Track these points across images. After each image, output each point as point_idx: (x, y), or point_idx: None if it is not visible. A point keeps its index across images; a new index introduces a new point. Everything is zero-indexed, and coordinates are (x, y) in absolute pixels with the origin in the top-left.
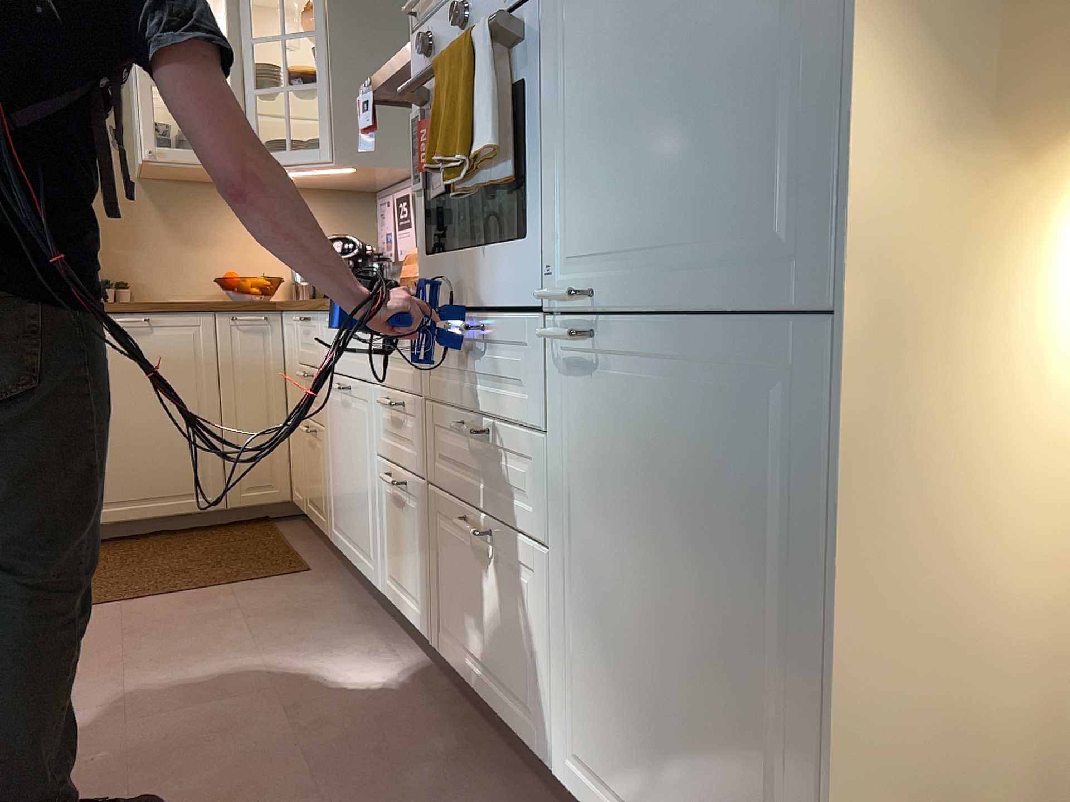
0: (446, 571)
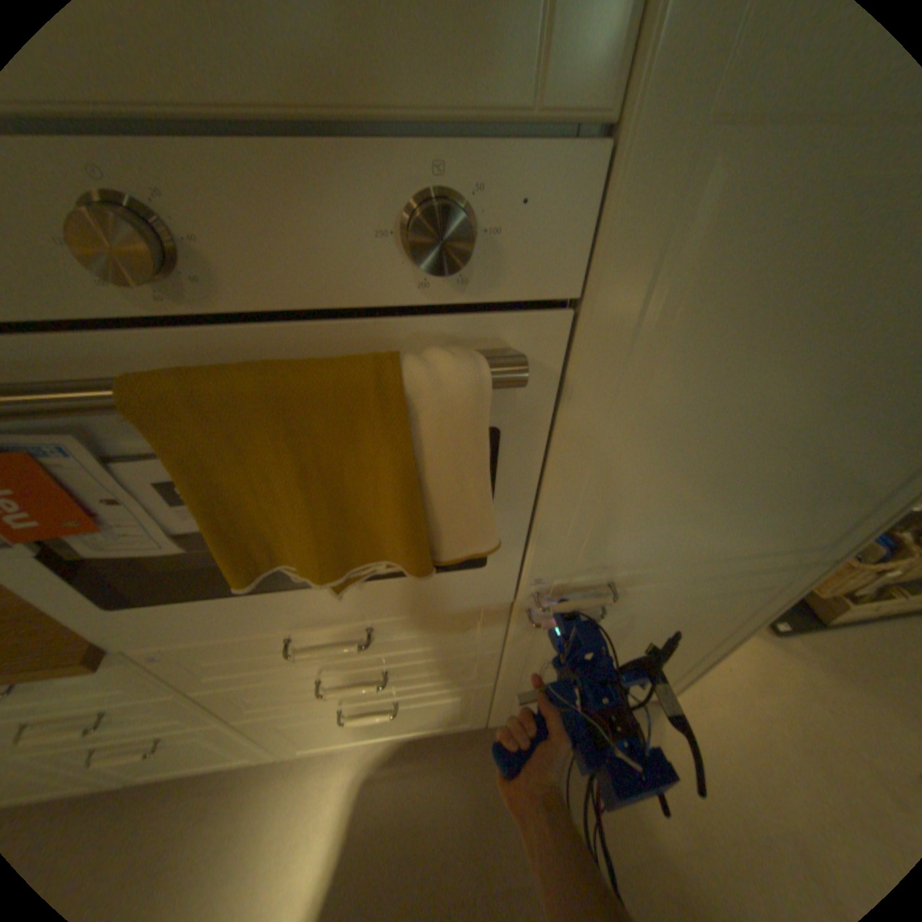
0: (294, 736)
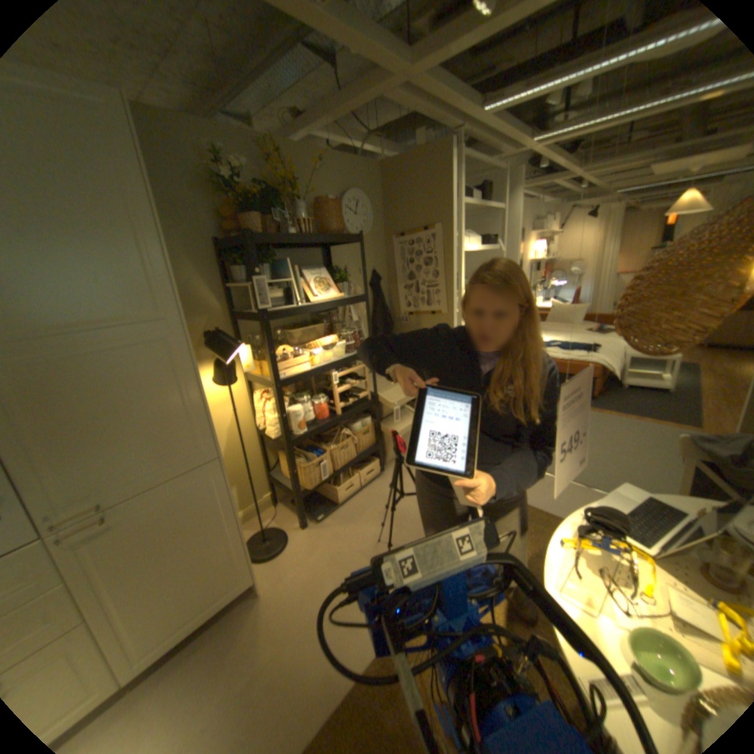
0: None
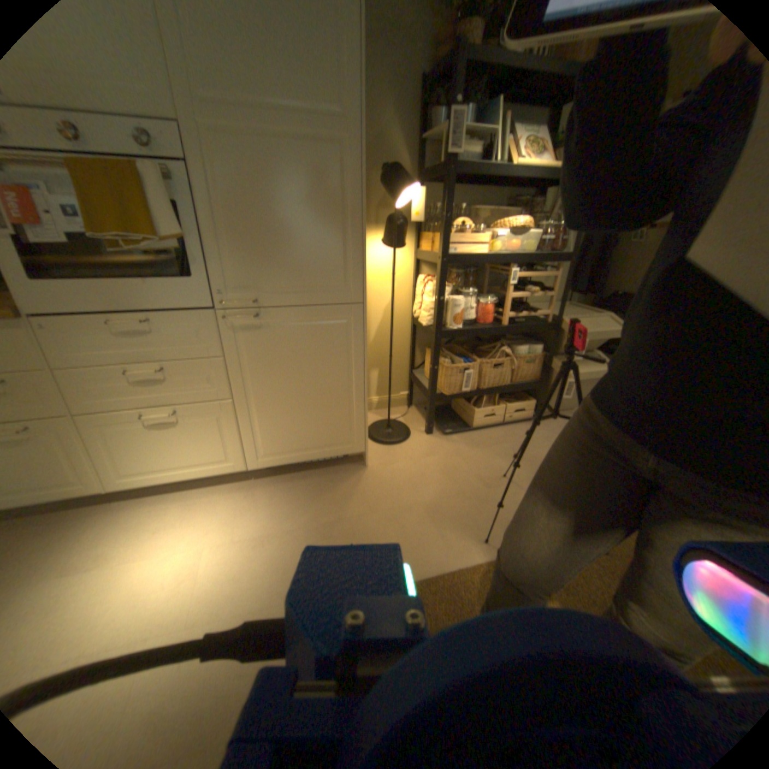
0: (112, 449)
